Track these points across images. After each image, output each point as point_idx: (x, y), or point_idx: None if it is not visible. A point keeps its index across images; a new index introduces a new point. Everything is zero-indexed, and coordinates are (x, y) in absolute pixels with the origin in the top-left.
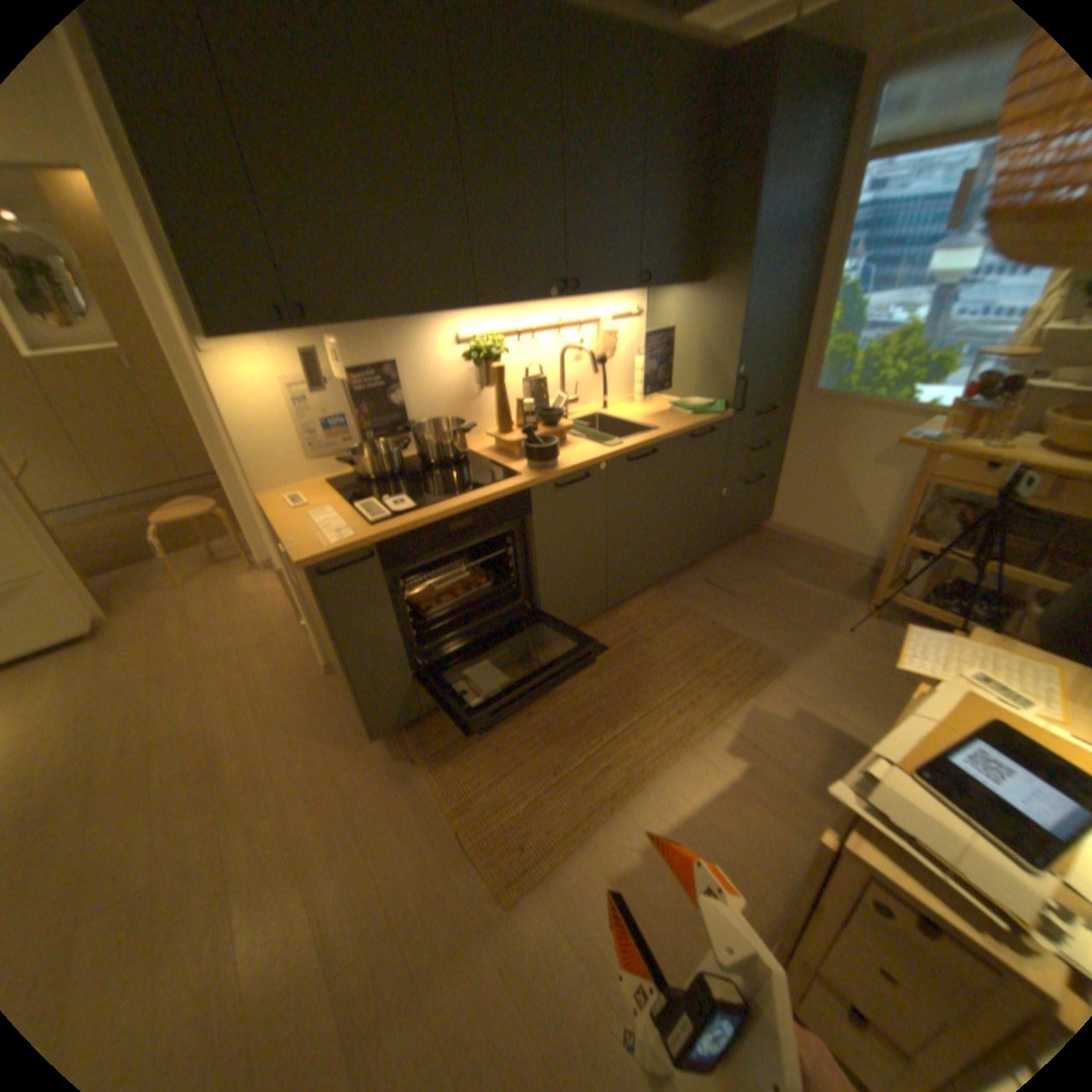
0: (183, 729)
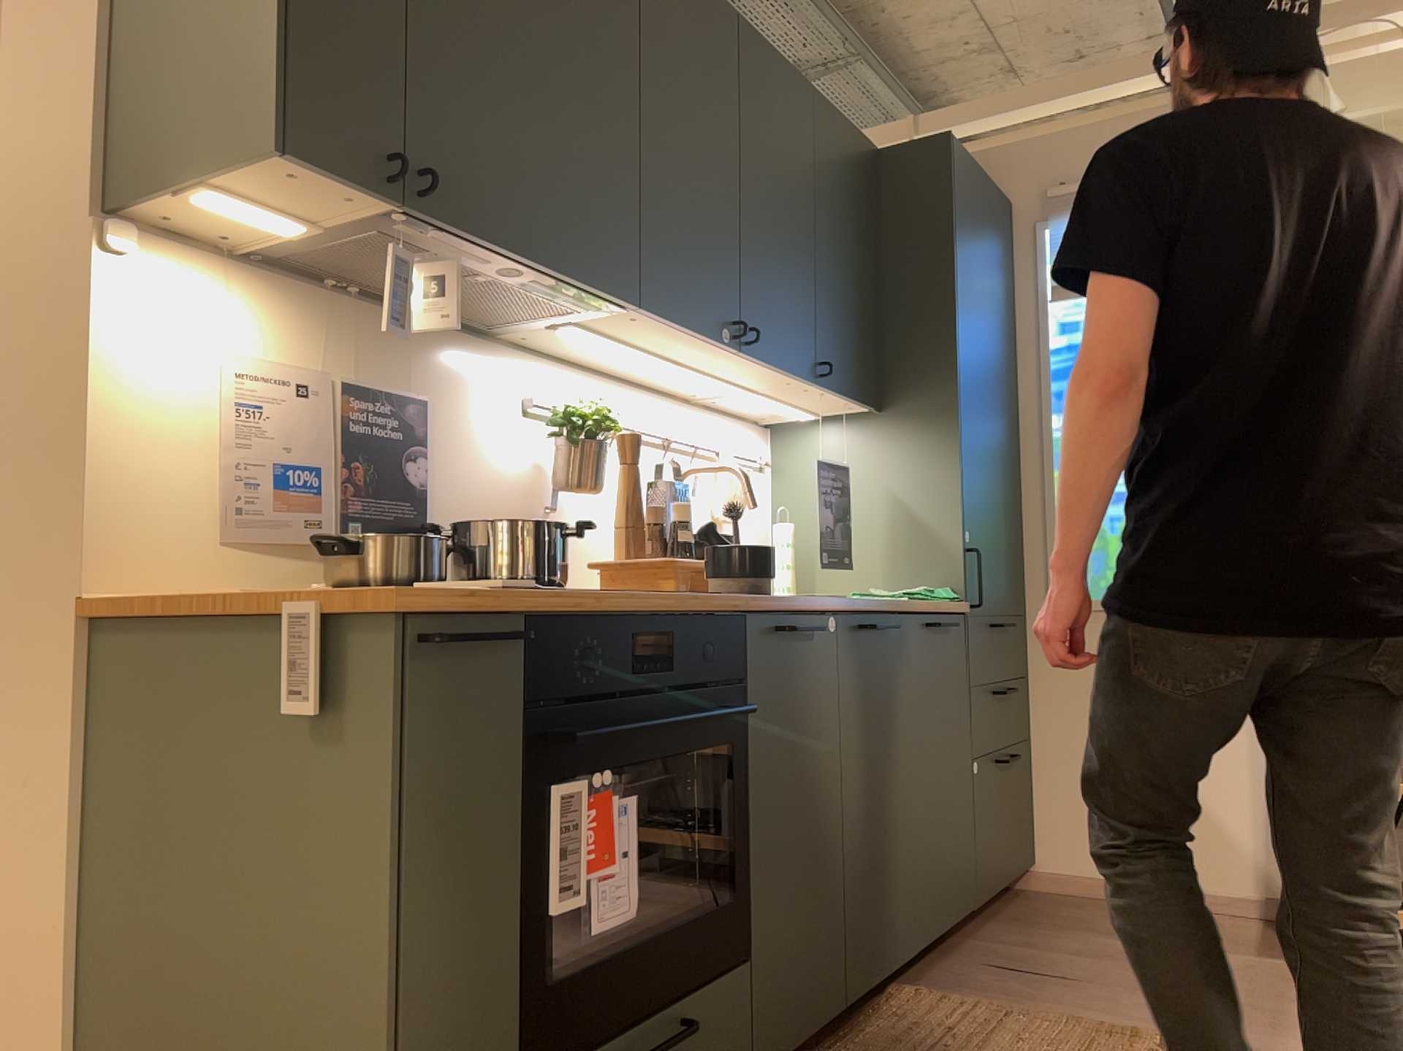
0: None
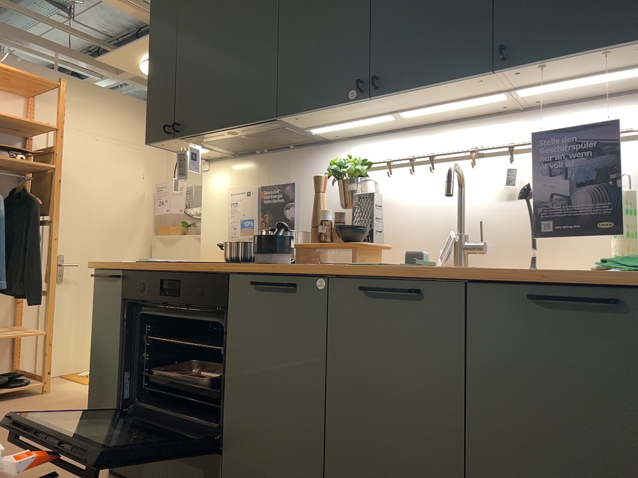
0: None
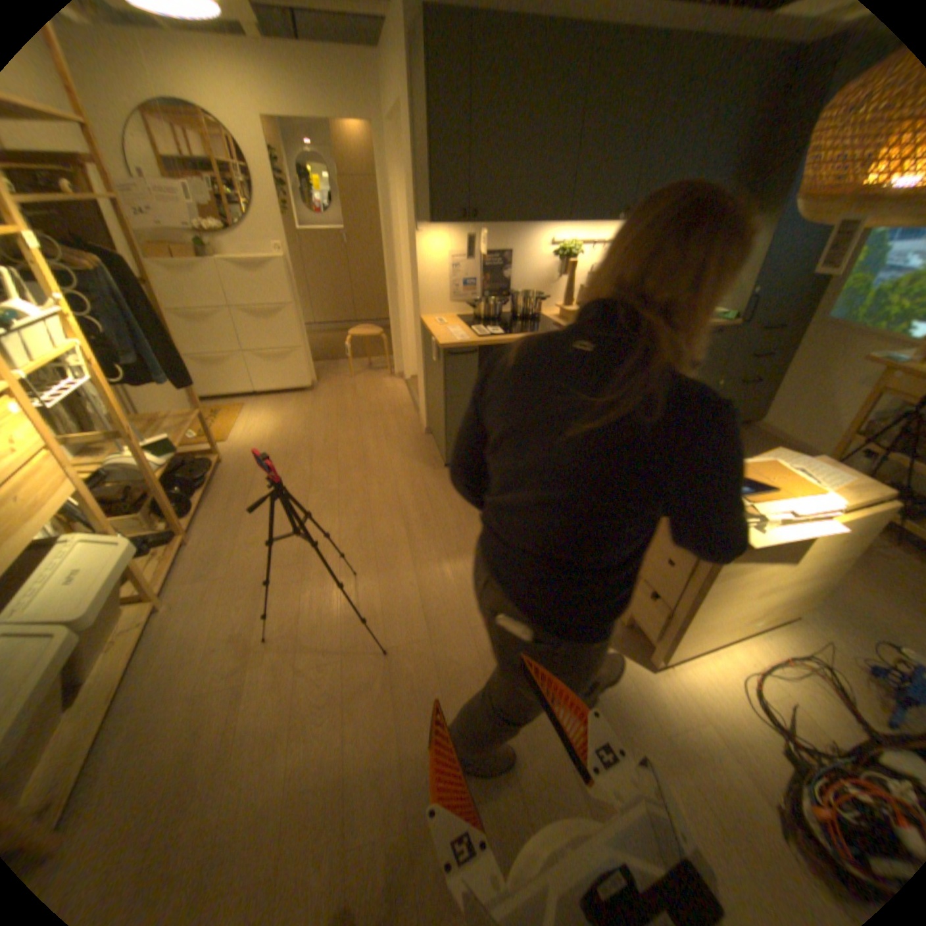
0: (352, 439)
